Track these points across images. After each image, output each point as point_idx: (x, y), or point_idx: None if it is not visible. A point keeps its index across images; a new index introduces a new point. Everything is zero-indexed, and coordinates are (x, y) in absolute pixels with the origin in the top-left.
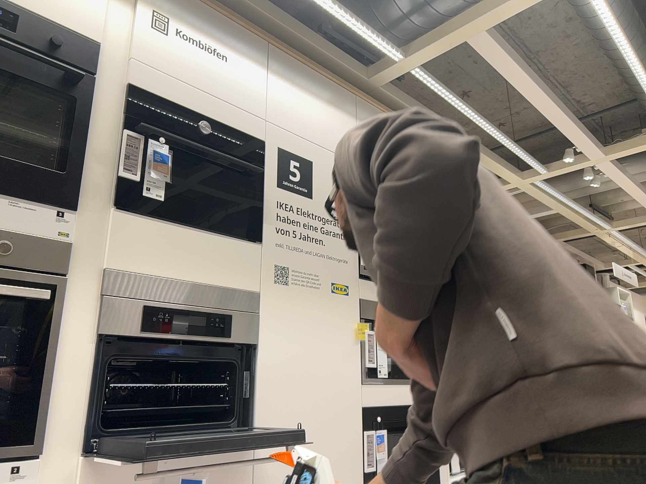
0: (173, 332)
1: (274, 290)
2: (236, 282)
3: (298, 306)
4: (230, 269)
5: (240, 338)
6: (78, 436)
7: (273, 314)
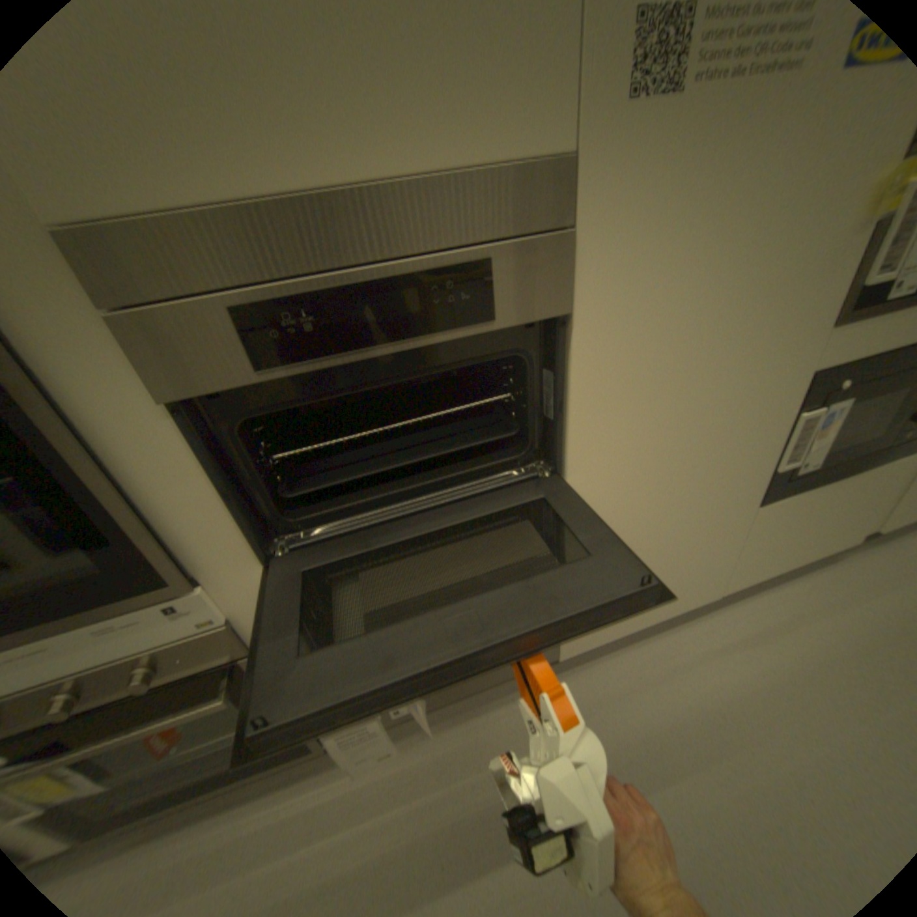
0: (339, 347)
1: (627, 124)
2: (492, 138)
3: (703, 162)
4: (464, 88)
5: (520, 311)
6: (241, 549)
7: (618, 215)
